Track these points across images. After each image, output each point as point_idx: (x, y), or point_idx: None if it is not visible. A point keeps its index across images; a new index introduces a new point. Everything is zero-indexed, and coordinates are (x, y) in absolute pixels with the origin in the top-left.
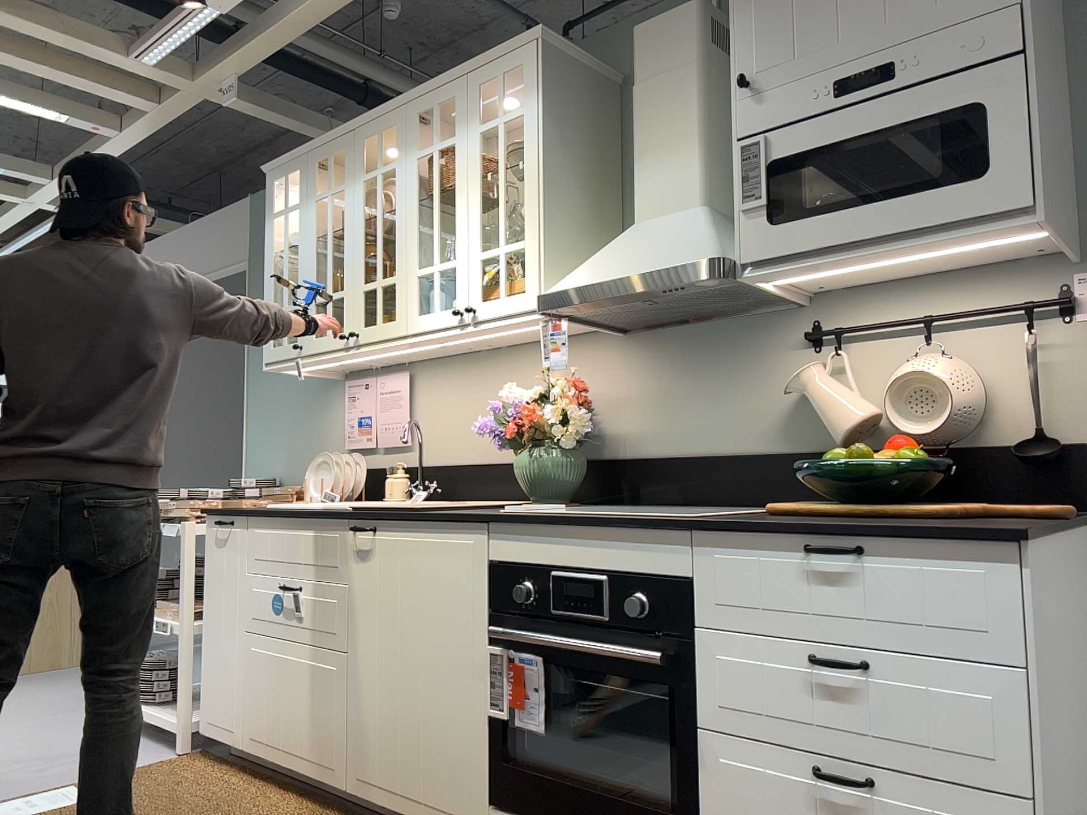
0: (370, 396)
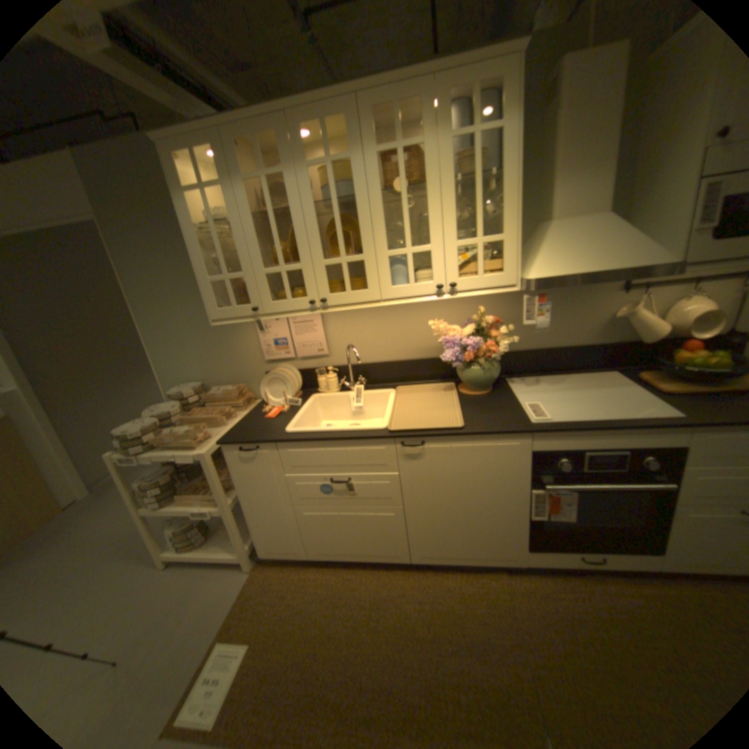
0: (284, 325)
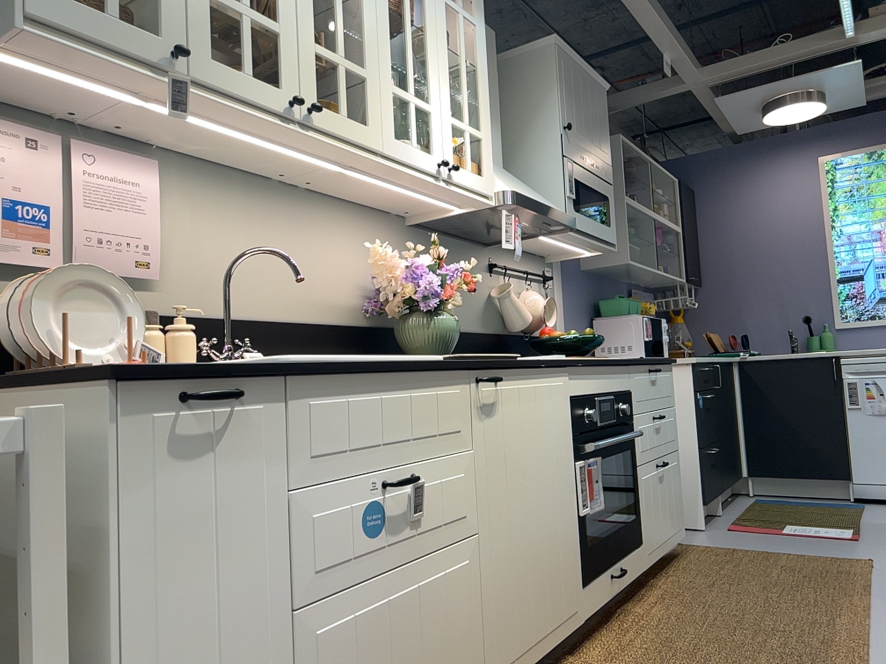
0: (46, 168)
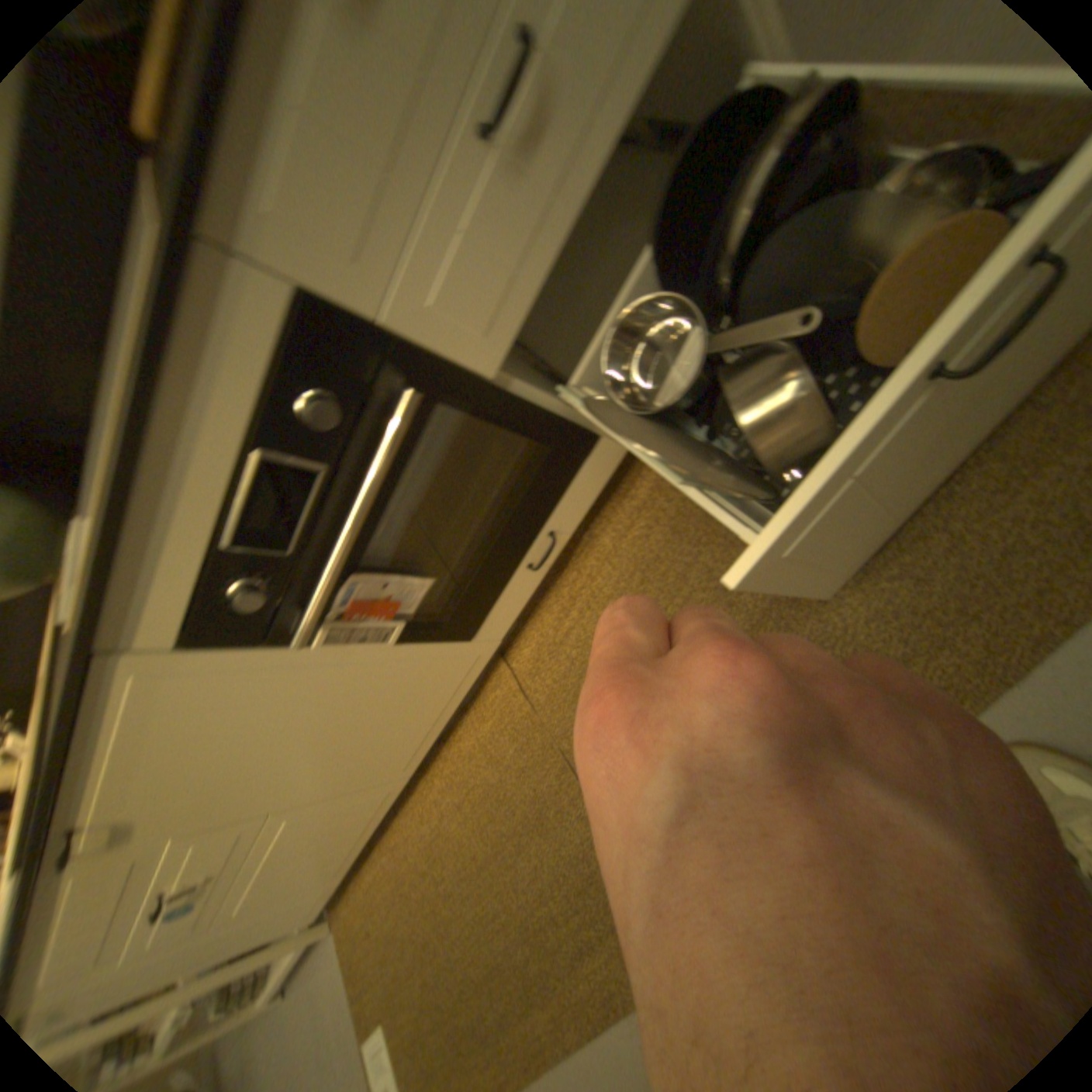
0: None
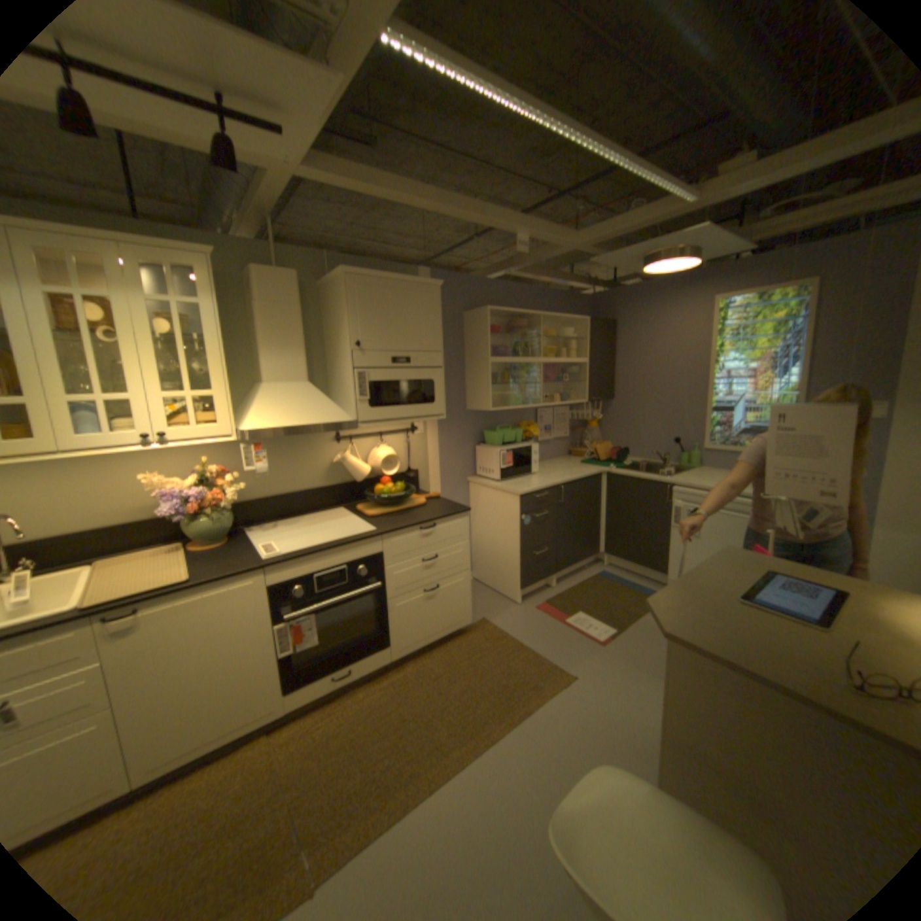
0: None
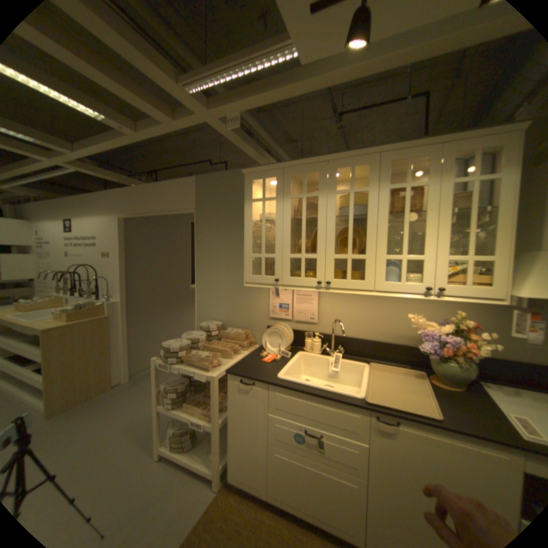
0: (288, 294)
